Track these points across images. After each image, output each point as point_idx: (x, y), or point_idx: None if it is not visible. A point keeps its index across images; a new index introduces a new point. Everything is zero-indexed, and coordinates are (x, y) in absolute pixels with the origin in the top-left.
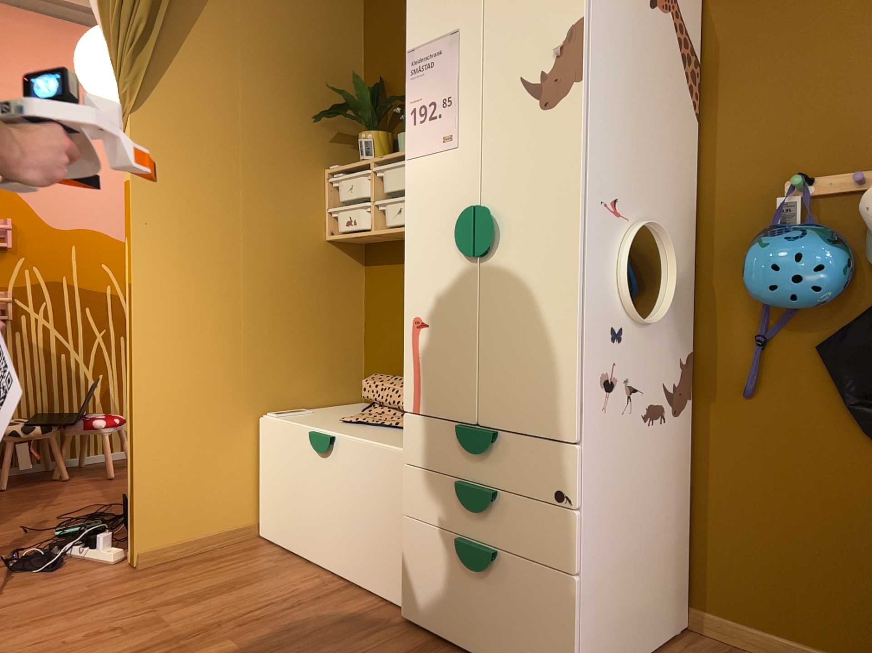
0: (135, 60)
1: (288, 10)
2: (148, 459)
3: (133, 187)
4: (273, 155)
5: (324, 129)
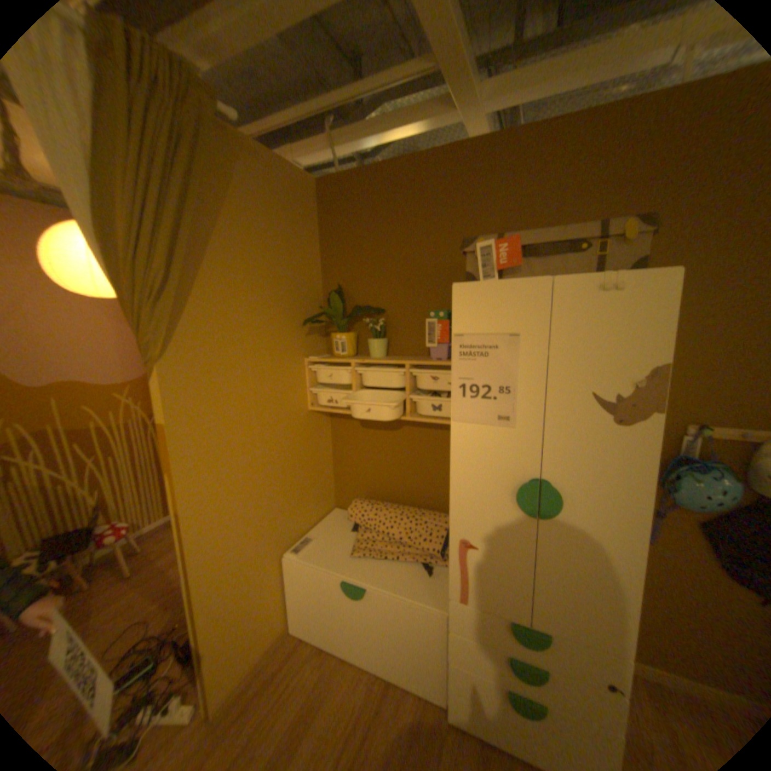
0: (150, 308)
1: (270, 233)
2: (211, 641)
3: (166, 430)
4: (271, 359)
5: (301, 327)
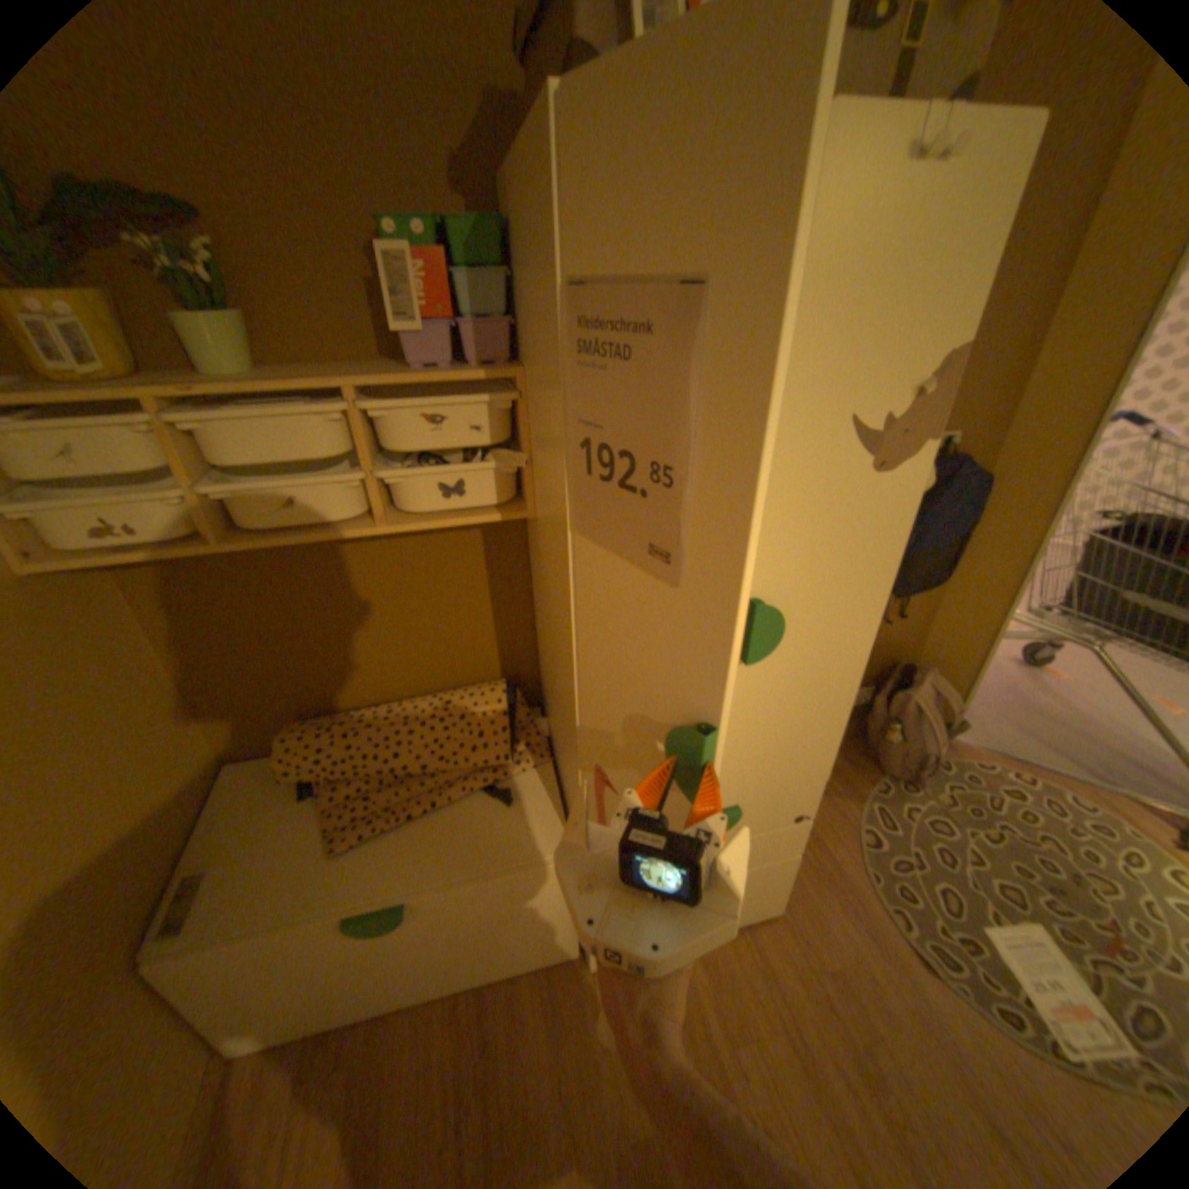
0: None
1: None
2: None
3: None
4: None
5: None
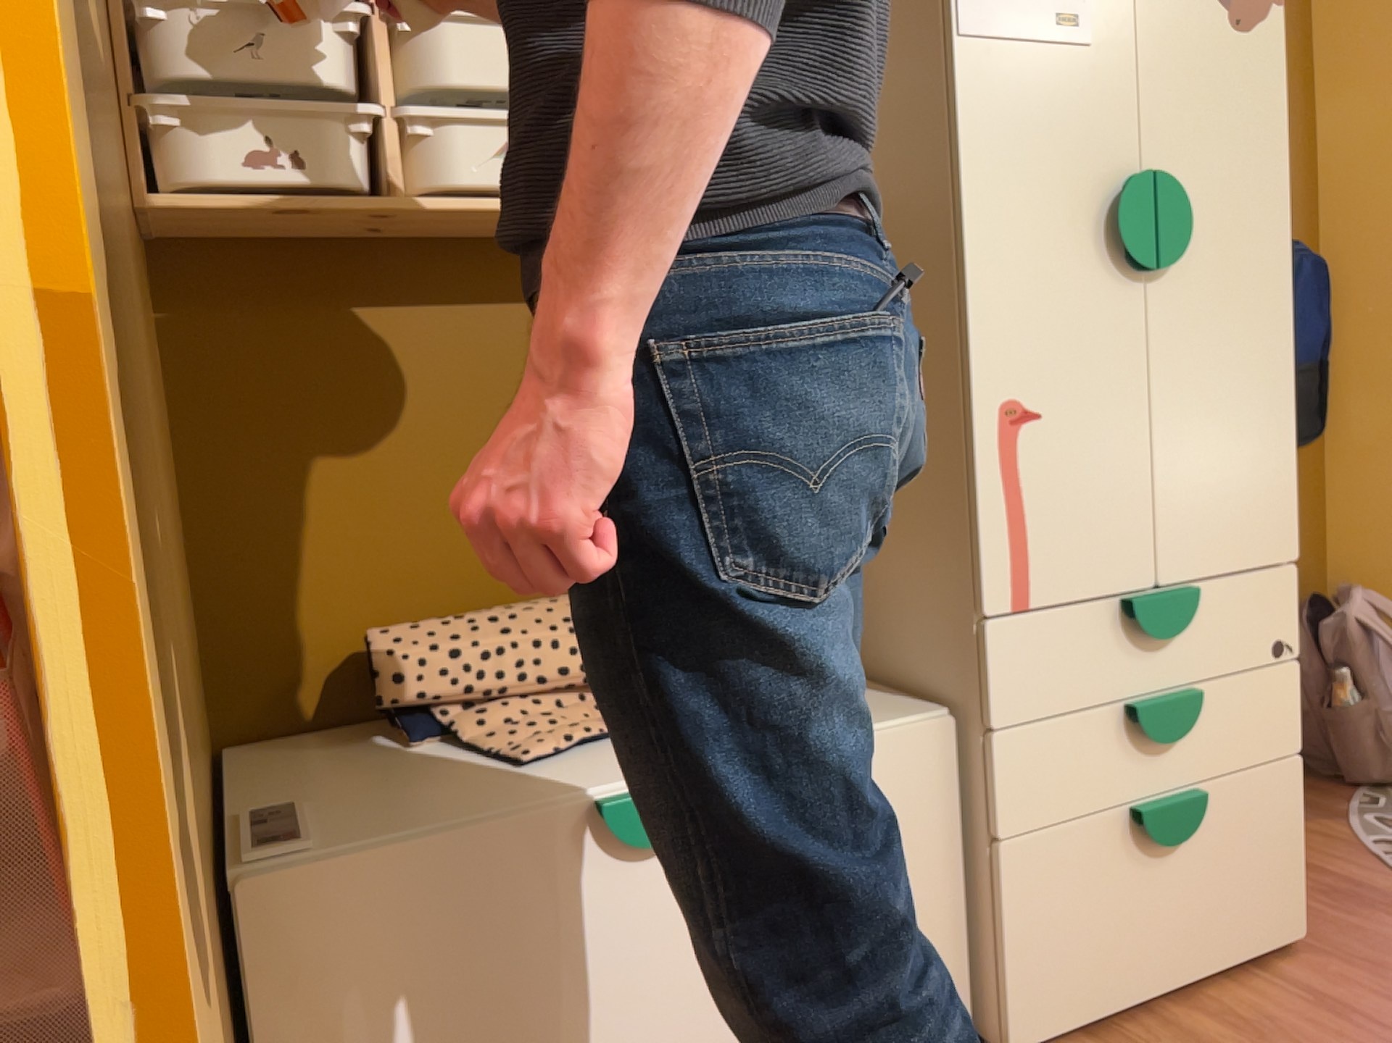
0: None
1: None
2: None
3: None
4: None
5: None
